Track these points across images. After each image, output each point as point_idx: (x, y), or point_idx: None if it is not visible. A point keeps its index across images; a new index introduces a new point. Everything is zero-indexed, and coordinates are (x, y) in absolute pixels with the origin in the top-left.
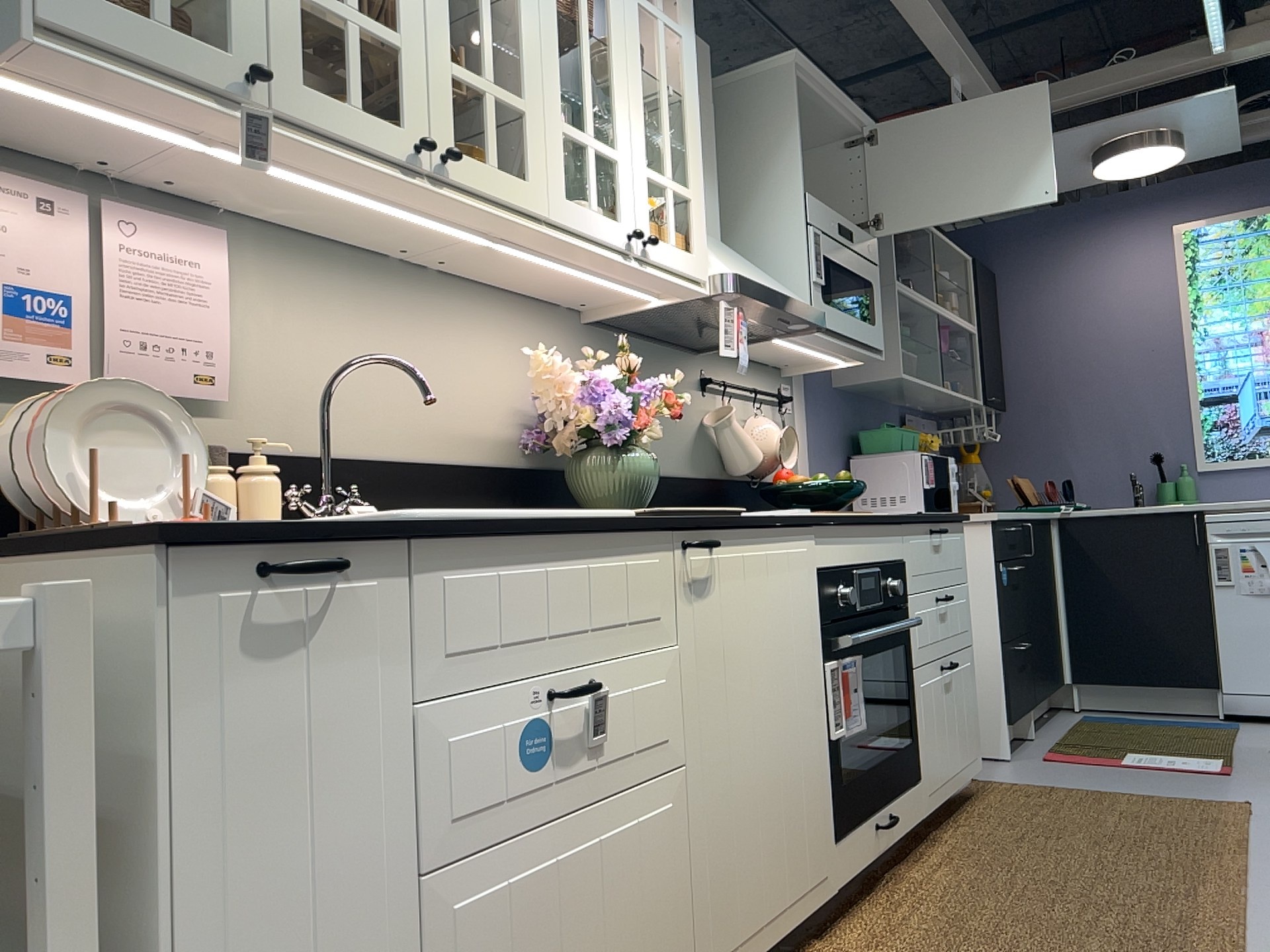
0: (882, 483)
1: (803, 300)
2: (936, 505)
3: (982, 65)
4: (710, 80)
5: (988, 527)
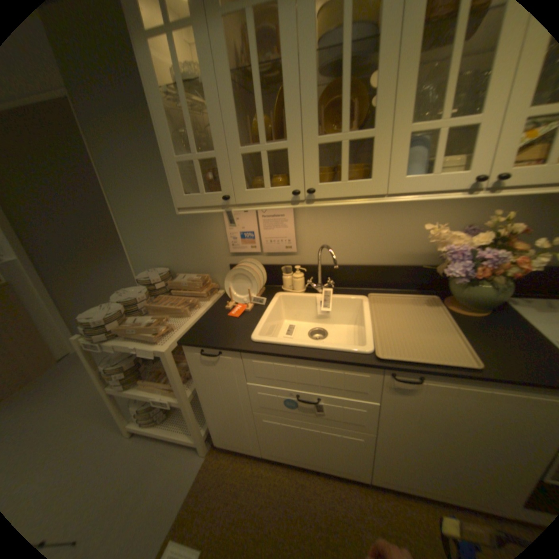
0: None
1: None
2: None
3: None
4: None
5: None
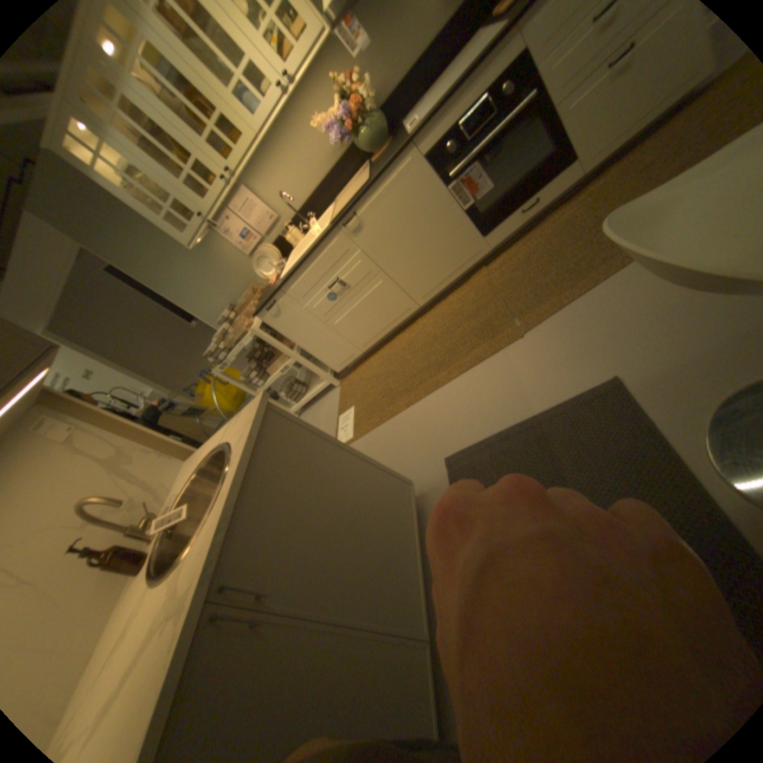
0: None
1: None
2: None
3: None
4: None
5: None
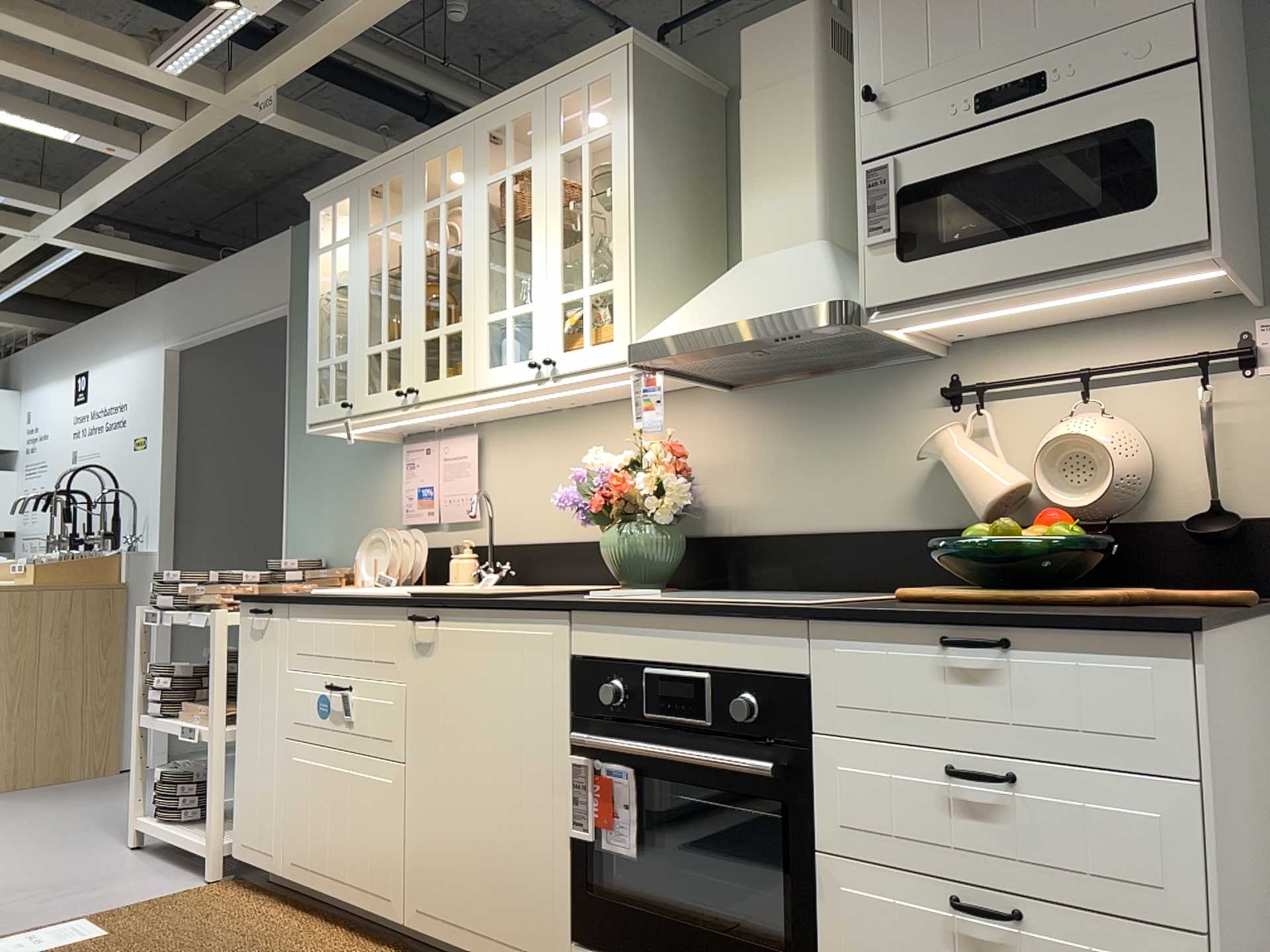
0: None
1: (808, 296)
2: None
3: None
4: (805, 44)
5: None
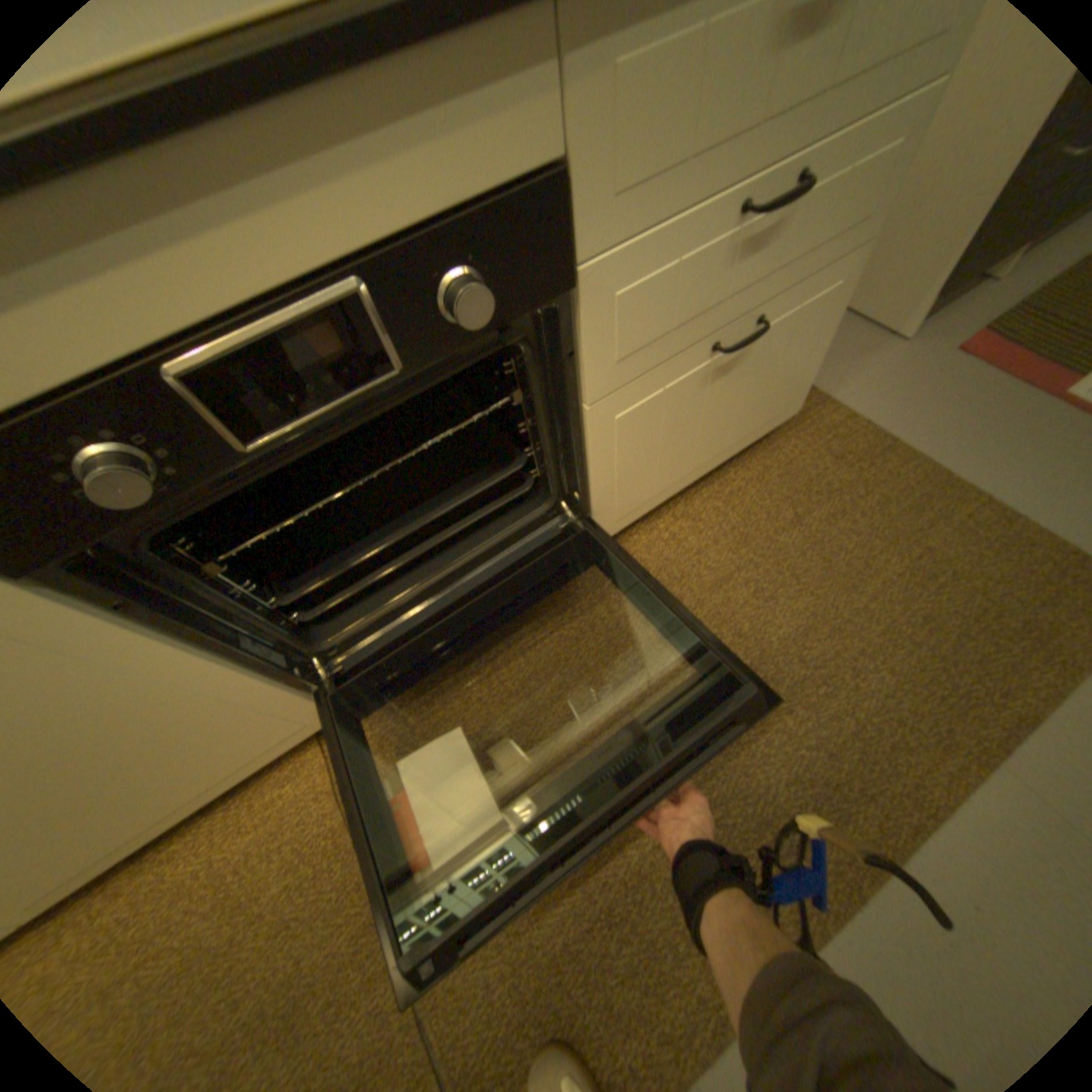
0: None
1: None
2: None
3: None
4: None
5: None
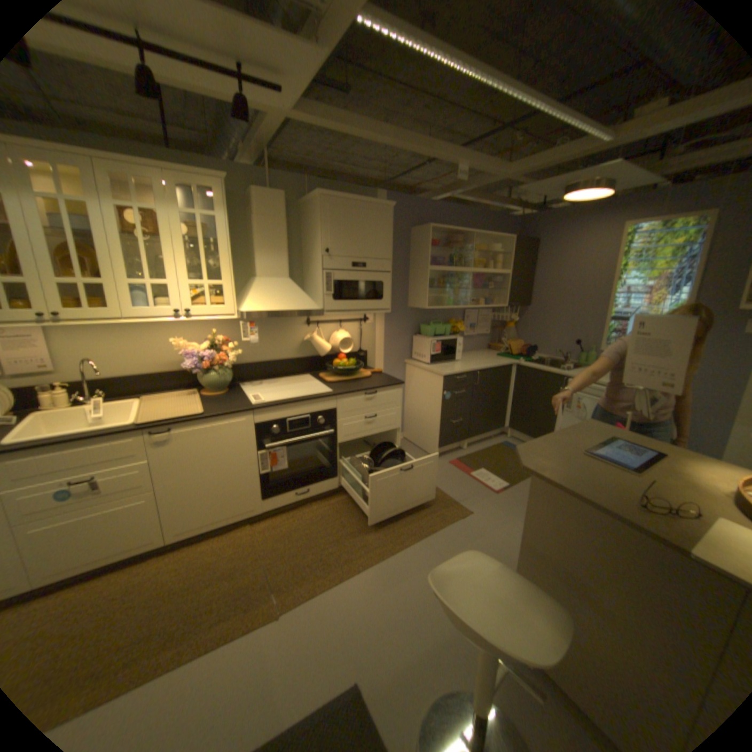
0: (420, 348)
1: (310, 305)
2: (439, 360)
3: (478, 153)
4: (282, 207)
5: (442, 377)
